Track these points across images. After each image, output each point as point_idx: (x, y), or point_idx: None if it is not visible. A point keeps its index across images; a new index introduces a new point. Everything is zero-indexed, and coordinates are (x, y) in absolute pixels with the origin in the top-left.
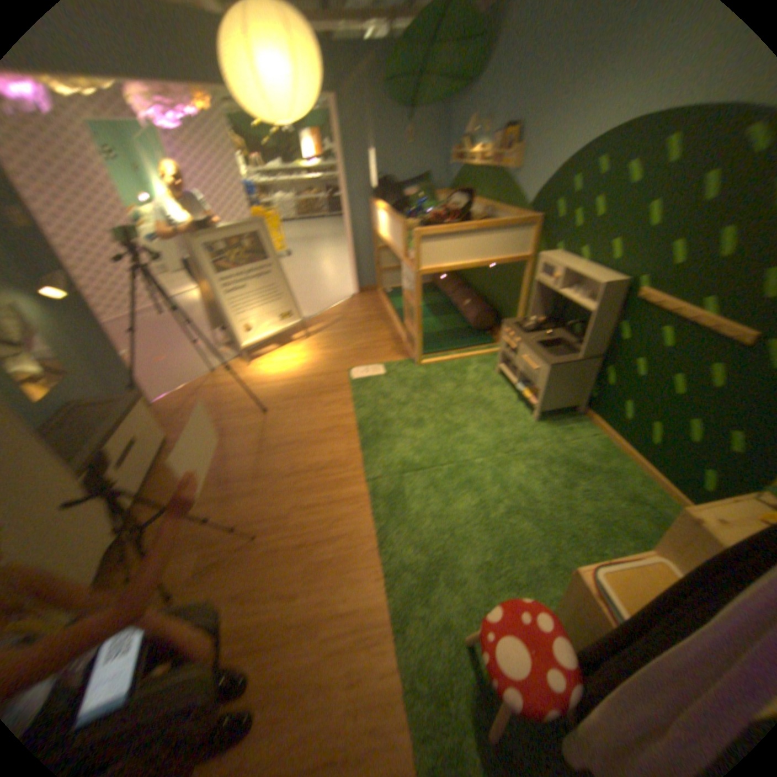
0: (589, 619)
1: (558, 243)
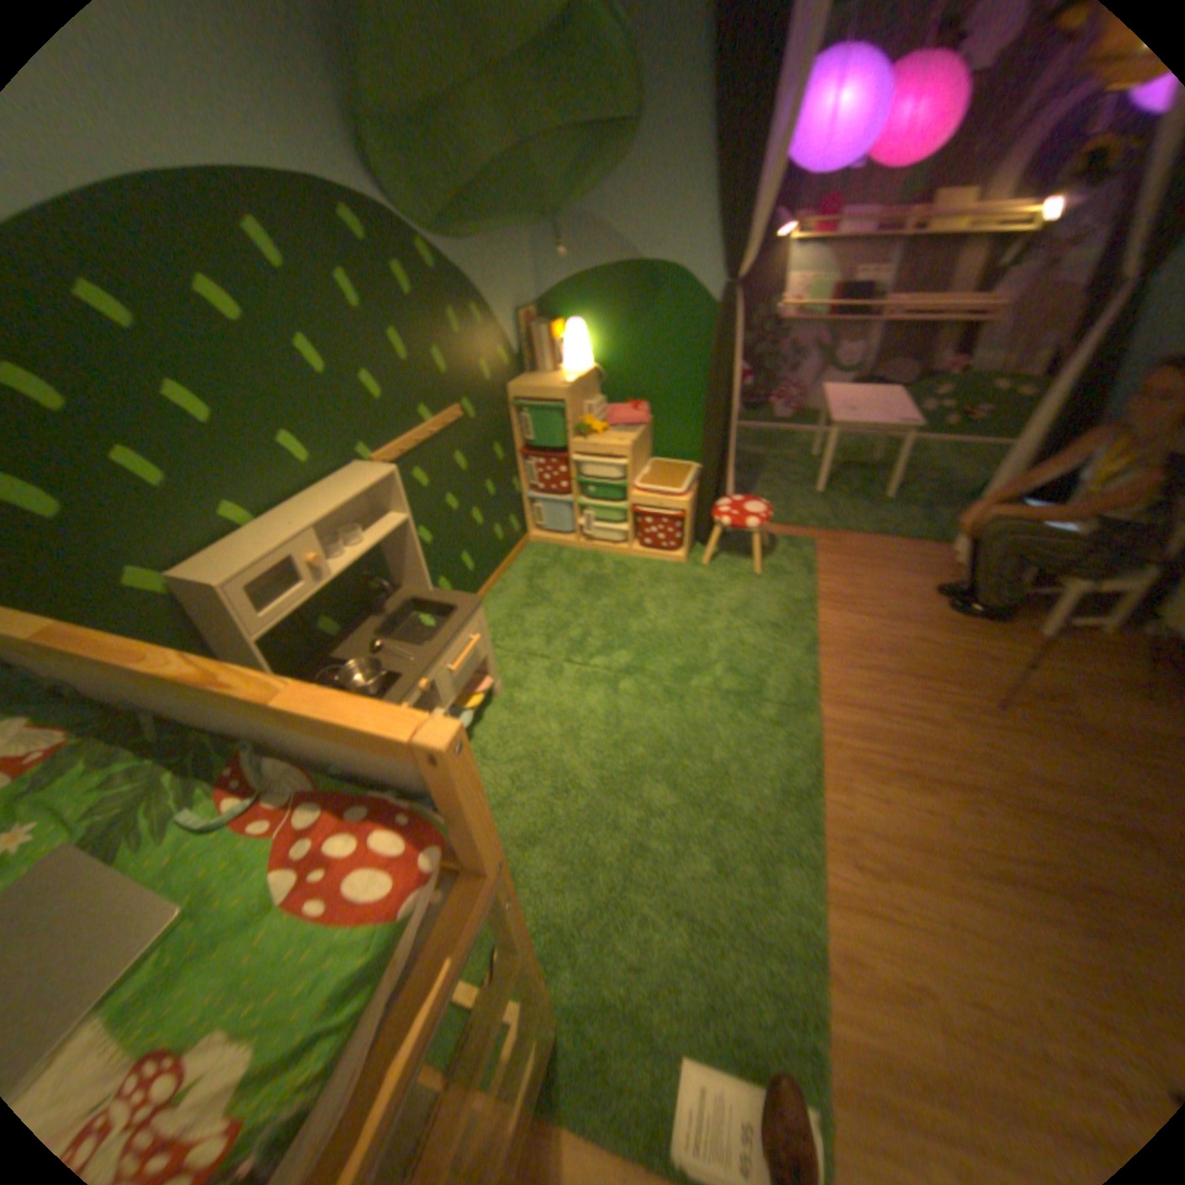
0: (691, 506)
1: (124, 569)
